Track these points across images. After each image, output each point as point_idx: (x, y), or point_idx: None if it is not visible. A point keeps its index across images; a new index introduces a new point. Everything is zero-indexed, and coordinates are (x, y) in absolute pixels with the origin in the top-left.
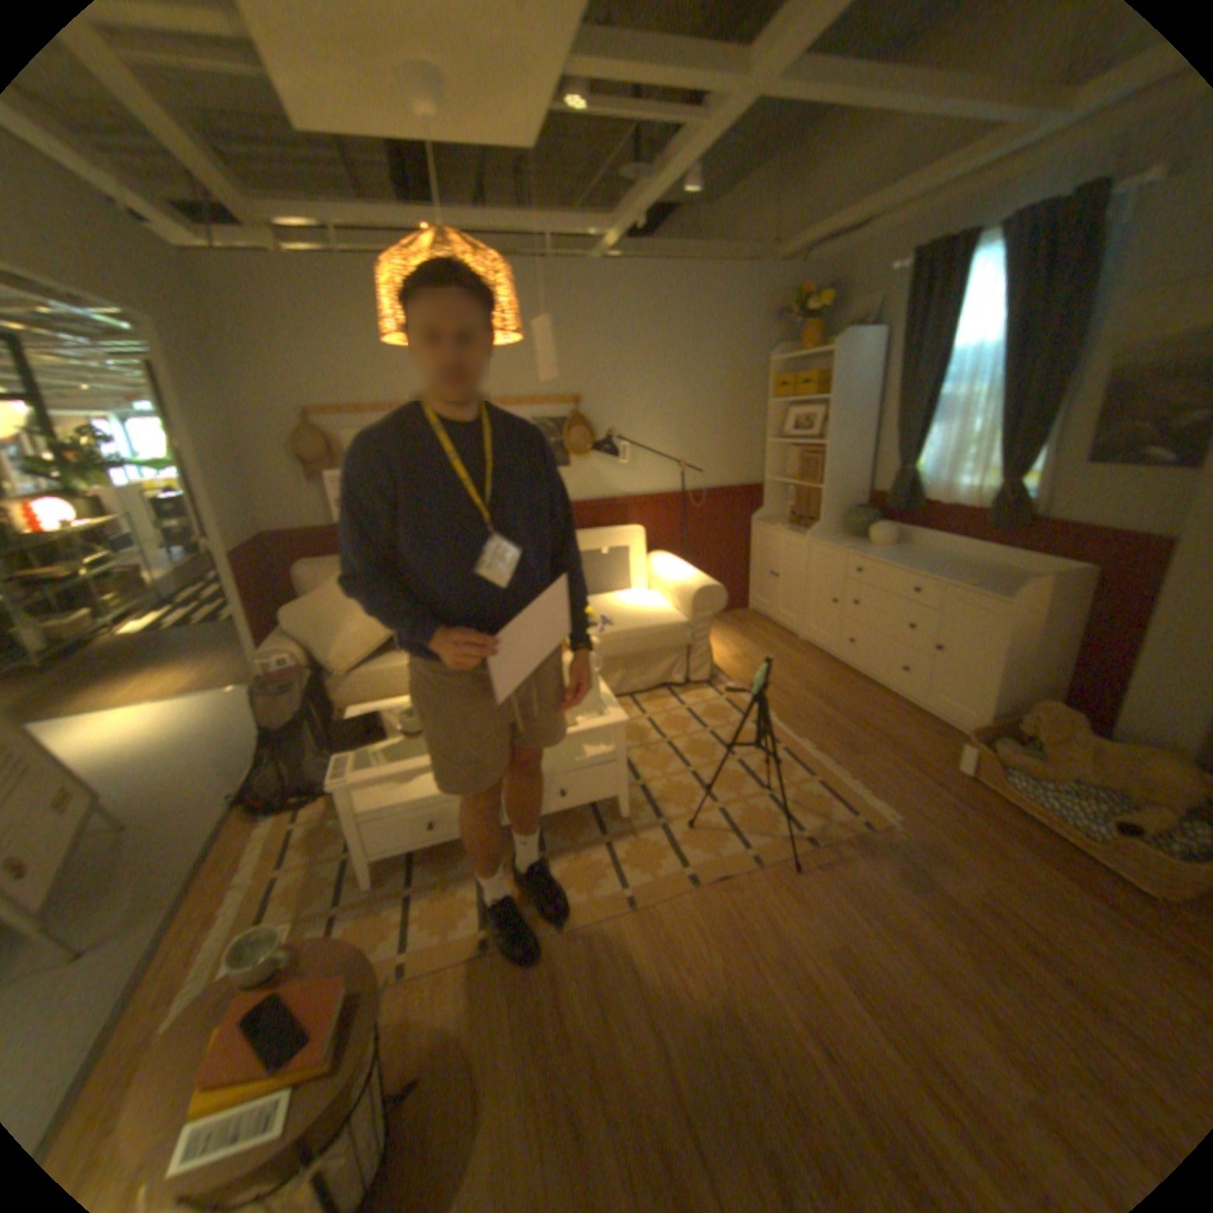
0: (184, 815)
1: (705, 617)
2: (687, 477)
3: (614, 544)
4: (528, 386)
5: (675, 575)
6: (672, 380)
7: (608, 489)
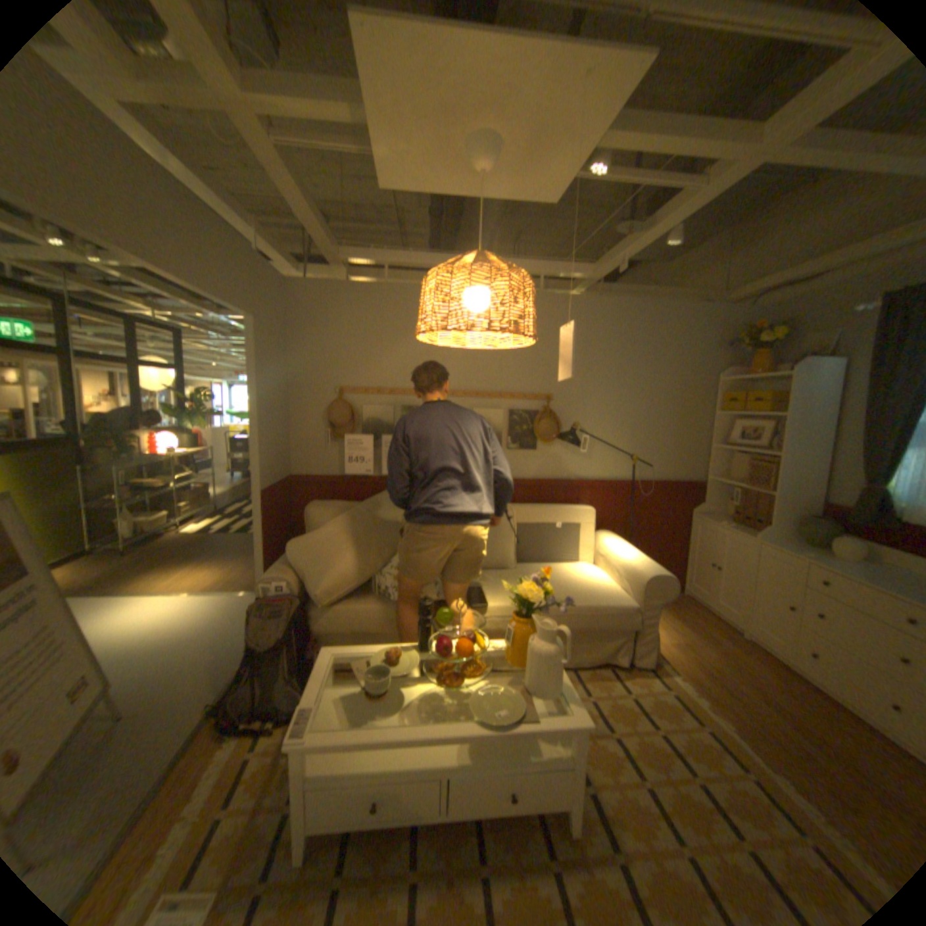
0: (168, 715)
1: (657, 604)
2: (638, 468)
3: (570, 520)
4: (511, 382)
5: (626, 556)
6: (631, 387)
7: (565, 470)
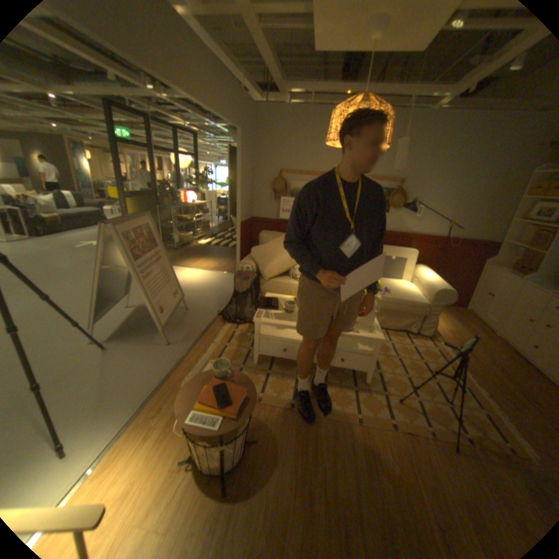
0: (204, 312)
1: (440, 305)
2: (453, 230)
3: (400, 255)
4: (379, 170)
5: (429, 279)
6: (461, 176)
7: (404, 227)
